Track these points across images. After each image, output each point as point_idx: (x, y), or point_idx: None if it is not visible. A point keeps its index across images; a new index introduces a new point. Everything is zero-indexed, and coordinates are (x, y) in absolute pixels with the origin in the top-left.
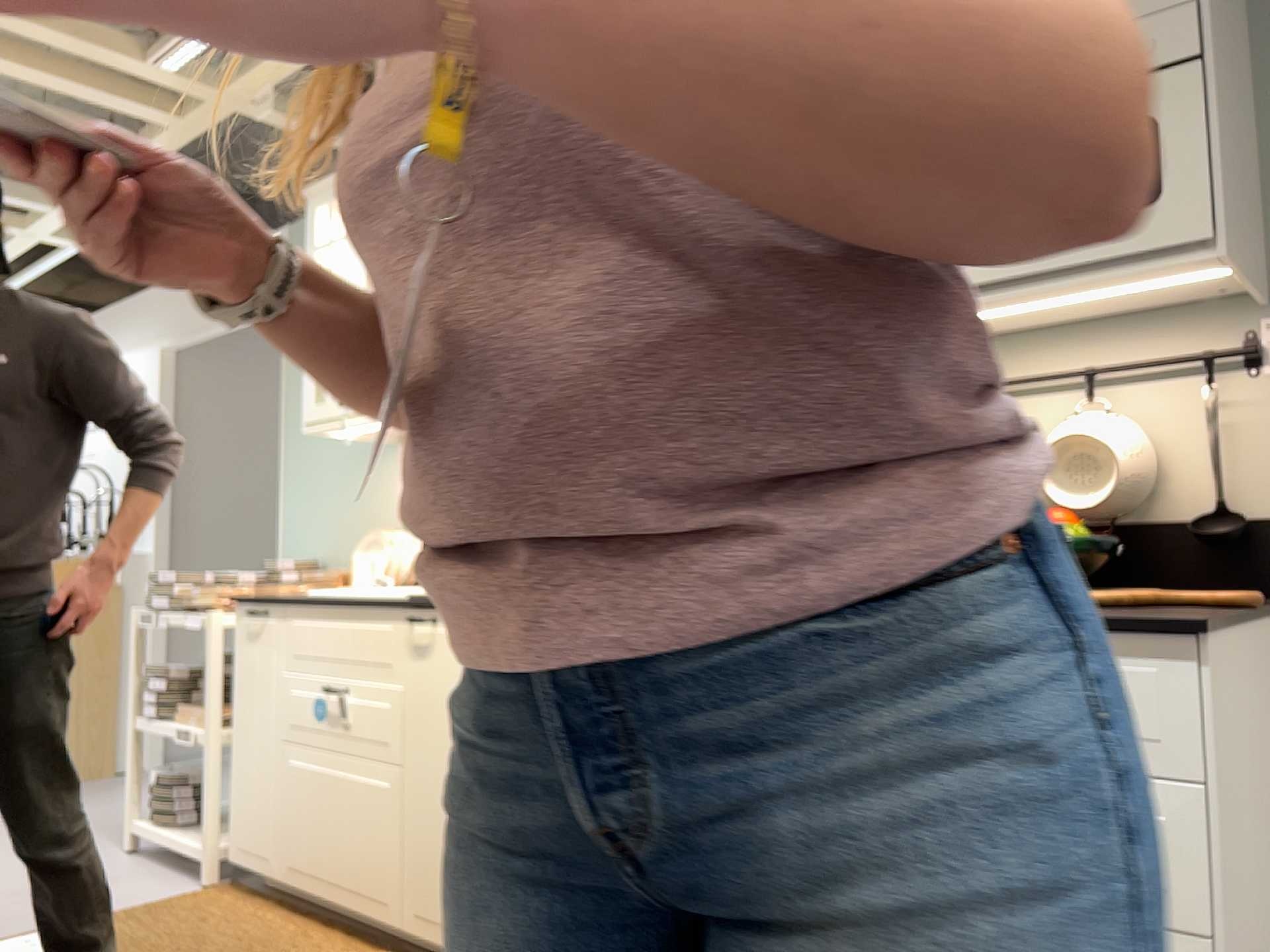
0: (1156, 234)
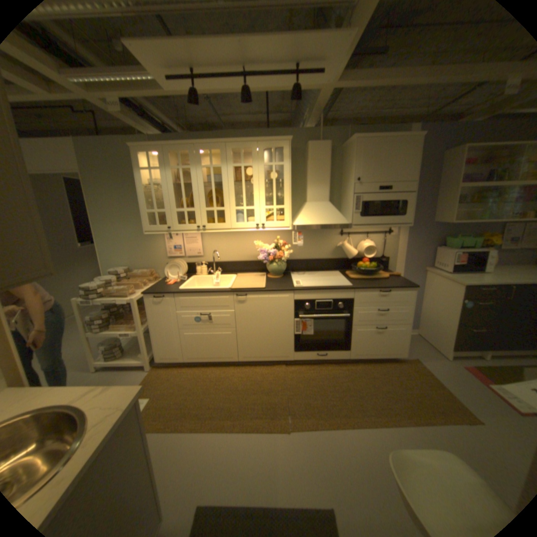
0: (404, 221)
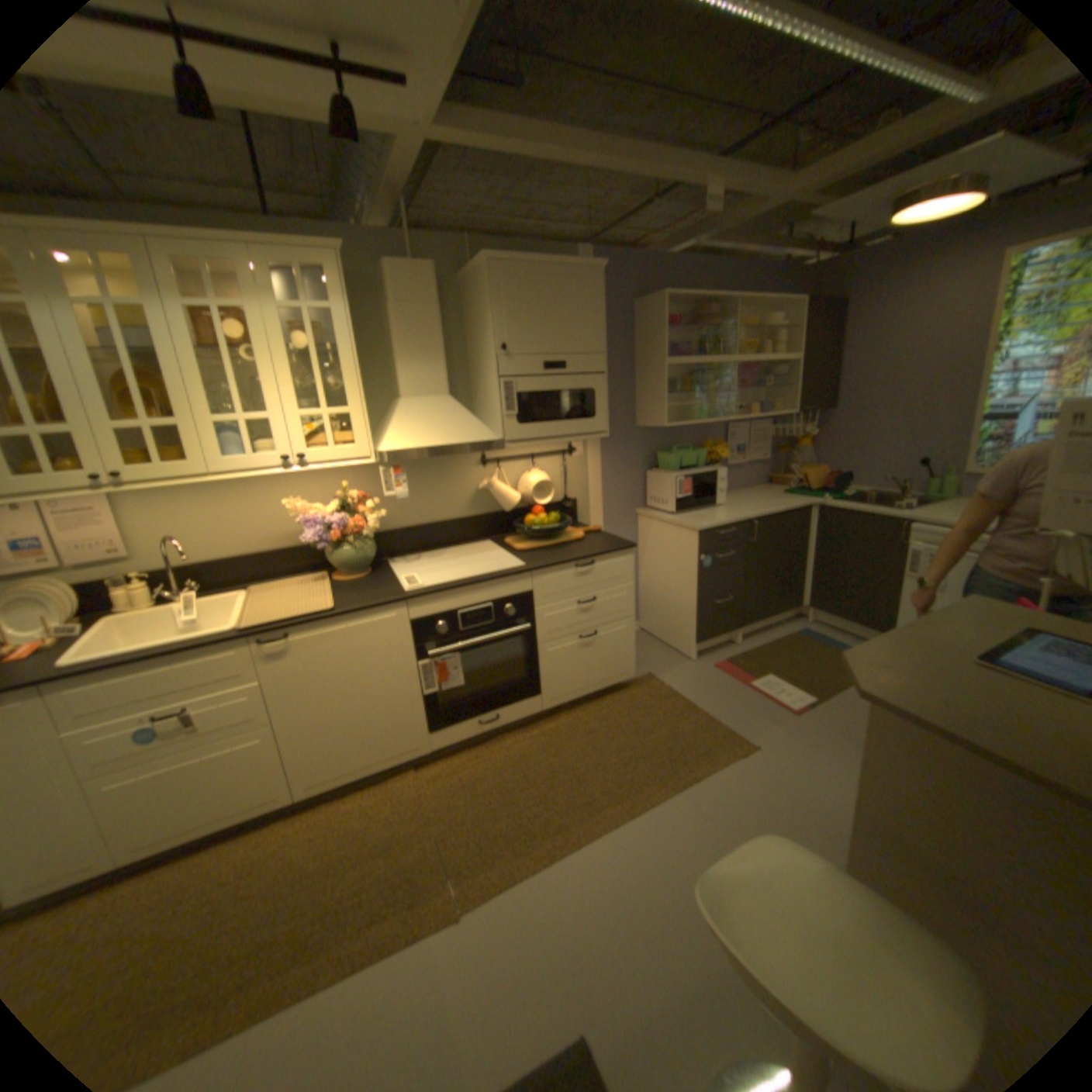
0: (595, 429)
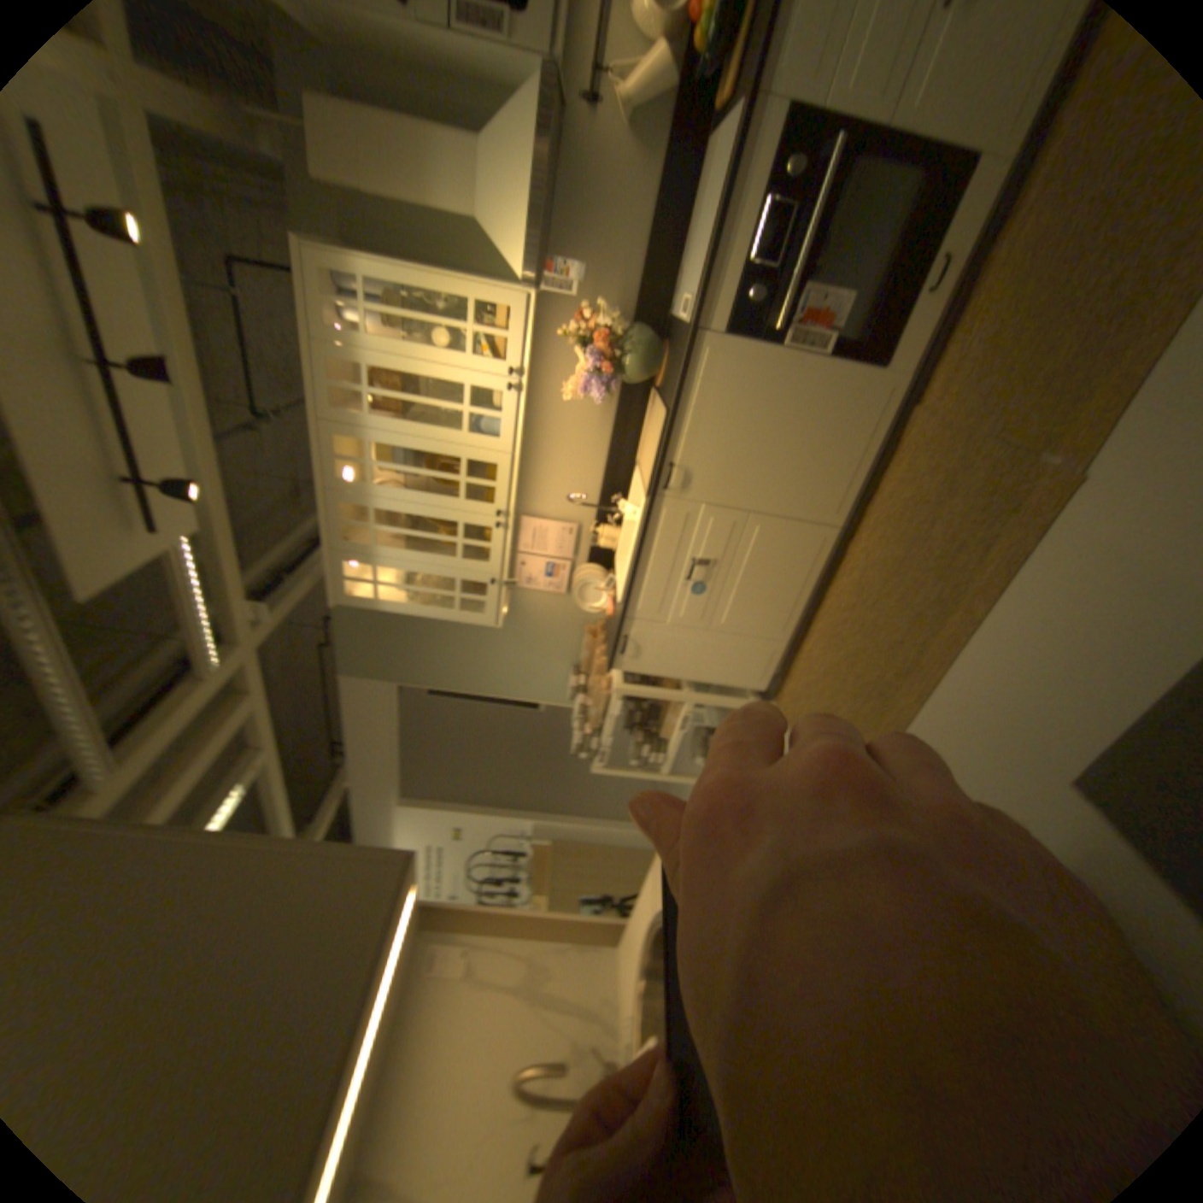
0: None
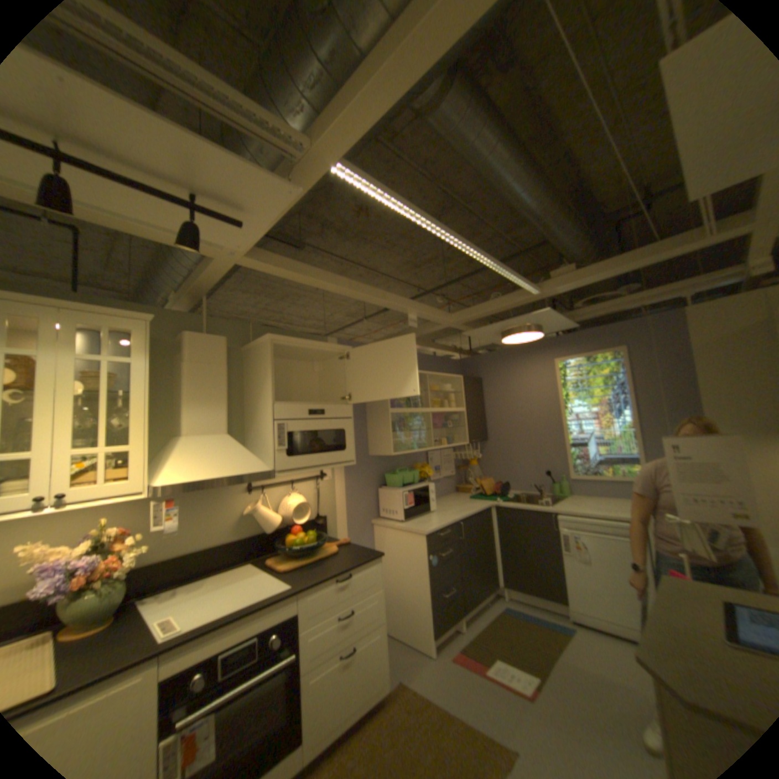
0: (345, 458)
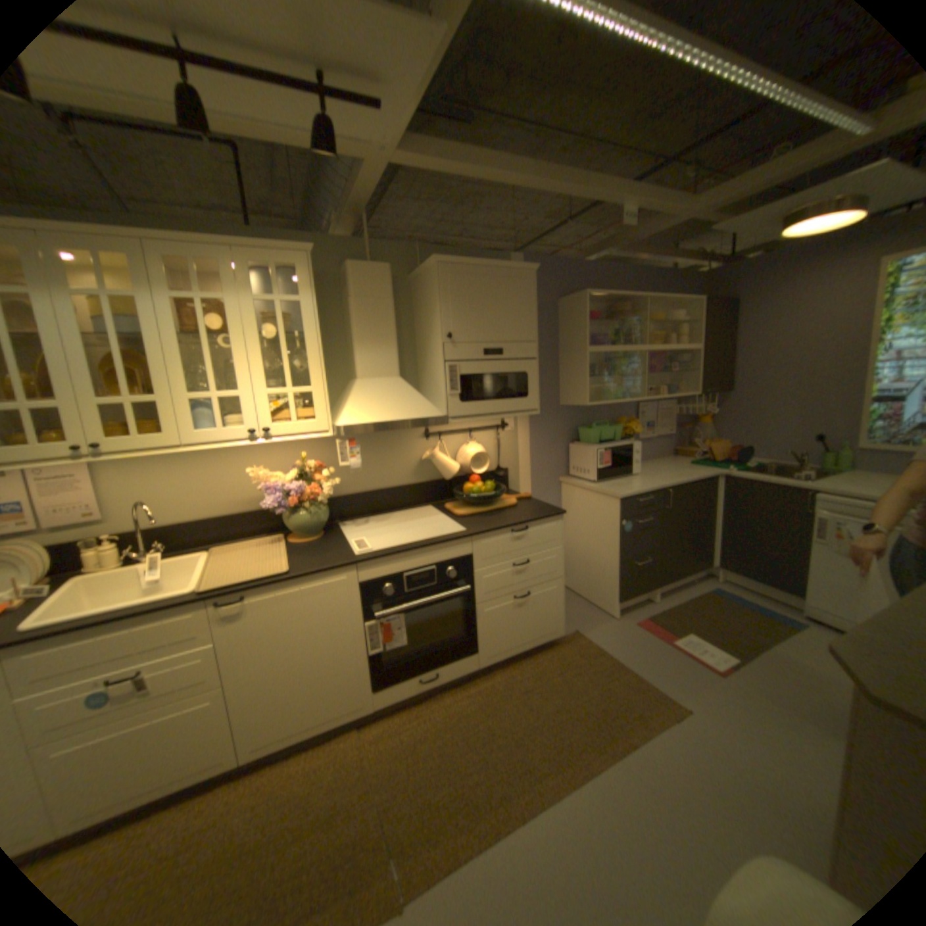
0: (527, 407)
